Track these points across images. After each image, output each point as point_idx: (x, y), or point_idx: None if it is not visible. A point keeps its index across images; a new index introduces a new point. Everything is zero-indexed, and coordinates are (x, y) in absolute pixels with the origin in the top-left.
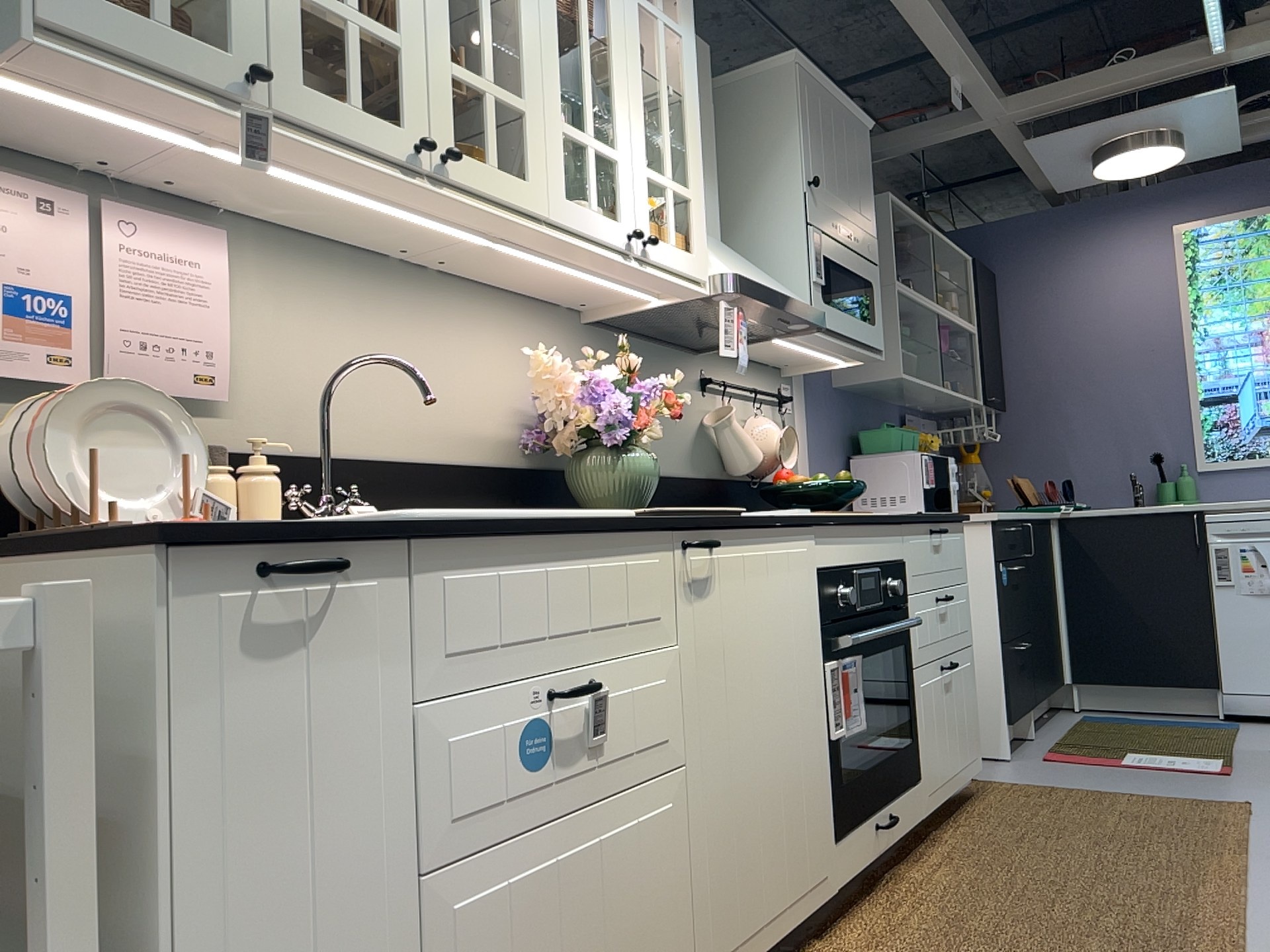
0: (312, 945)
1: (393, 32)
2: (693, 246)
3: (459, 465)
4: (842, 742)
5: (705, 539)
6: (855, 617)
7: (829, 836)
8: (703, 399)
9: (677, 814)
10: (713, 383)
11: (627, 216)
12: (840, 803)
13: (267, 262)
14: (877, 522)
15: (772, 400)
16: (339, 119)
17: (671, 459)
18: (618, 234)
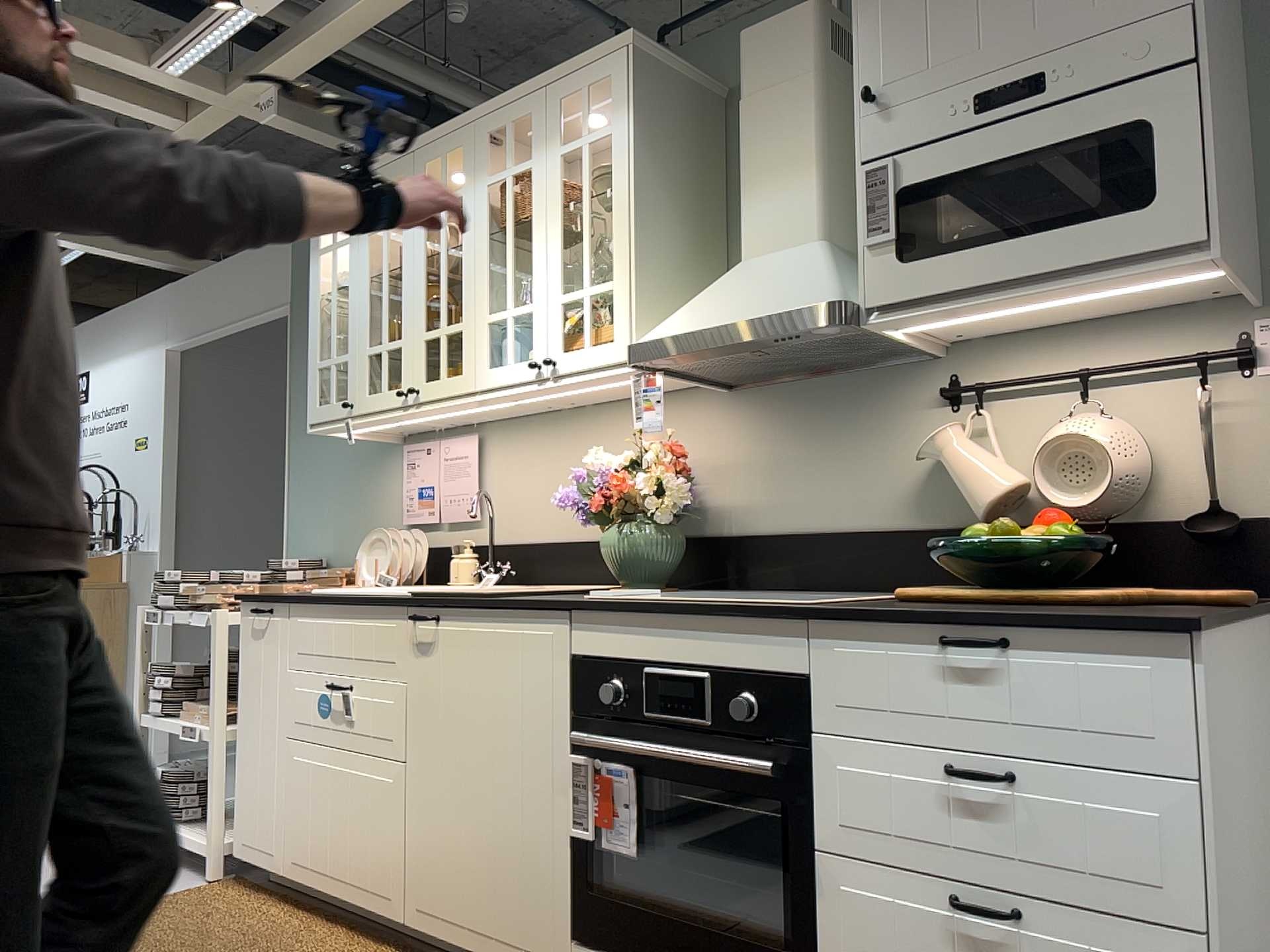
0: (261, 739)
1: (399, 340)
2: (616, 331)
3: (597, 541)
4: (606, 853)
5: (430, 614)
6: (647, 725)
7: (558, 926)
8: (943, 418)
9: (395, 790)
10: (953, 393)
11: (536, 349)
12: (583, 909)
13: (500, 440)
14: (694, 613)
15: (1183, 367)
16: (377, 402)
17: (863, 509)
18: (527, 370)
